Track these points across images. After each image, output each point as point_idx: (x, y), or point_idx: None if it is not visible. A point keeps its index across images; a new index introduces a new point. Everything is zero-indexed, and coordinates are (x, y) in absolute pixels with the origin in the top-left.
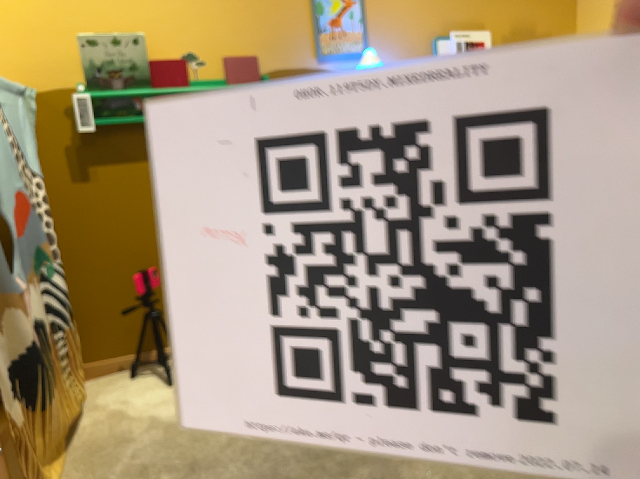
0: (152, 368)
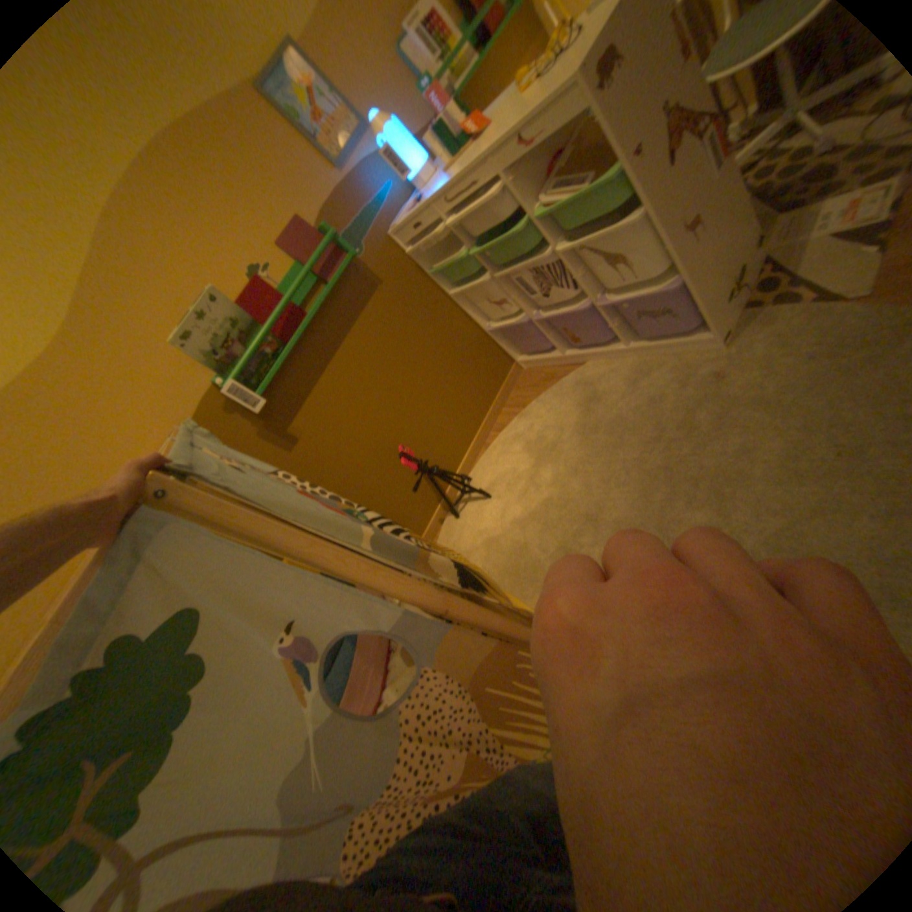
0: (459, 500)
